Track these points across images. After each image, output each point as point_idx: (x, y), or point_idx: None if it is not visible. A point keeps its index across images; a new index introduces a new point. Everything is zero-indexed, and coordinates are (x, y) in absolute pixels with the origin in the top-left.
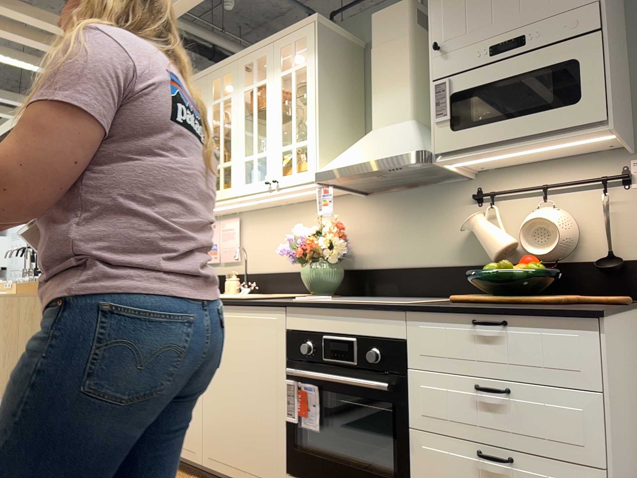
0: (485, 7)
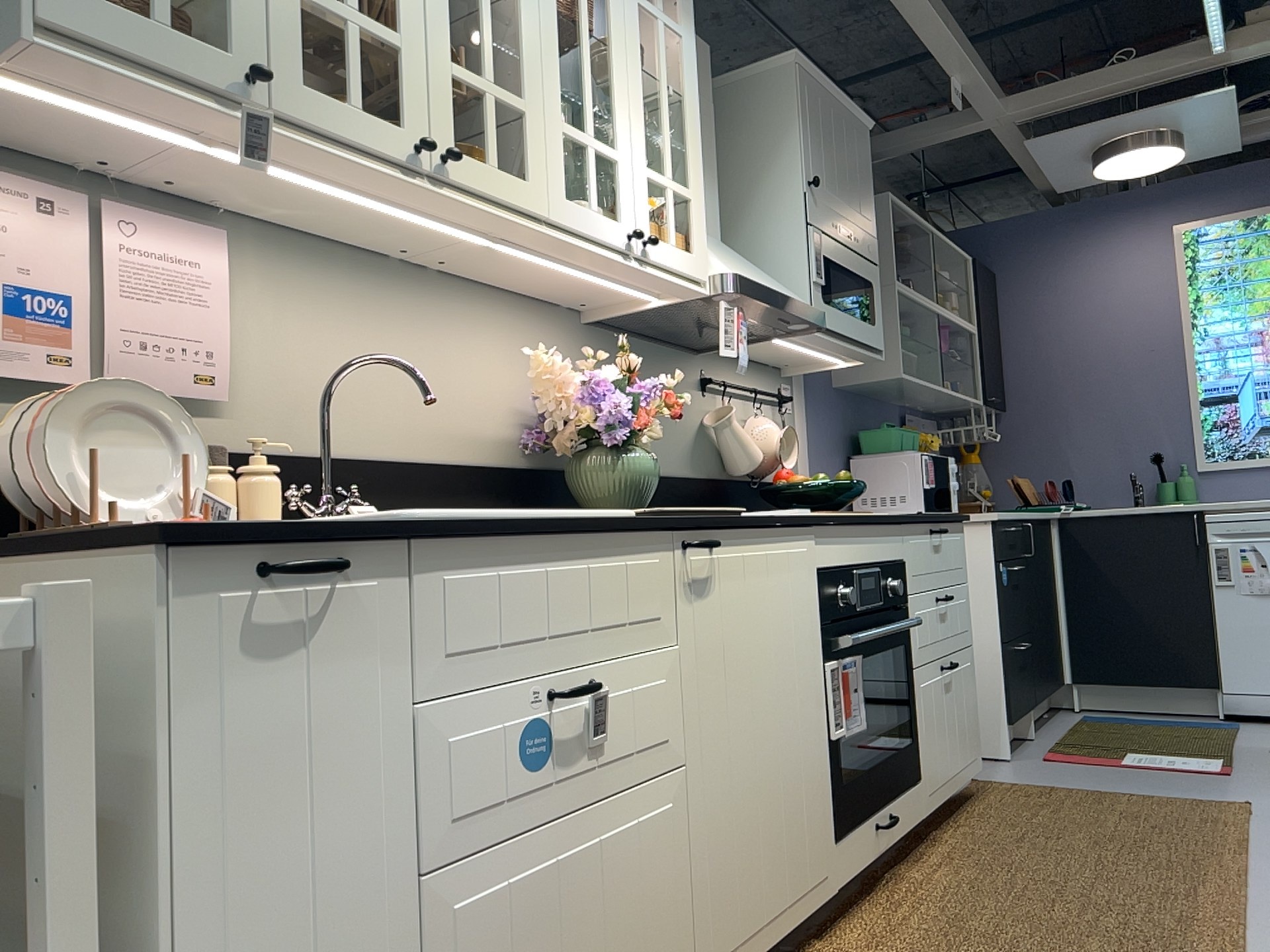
0: (836, 175)
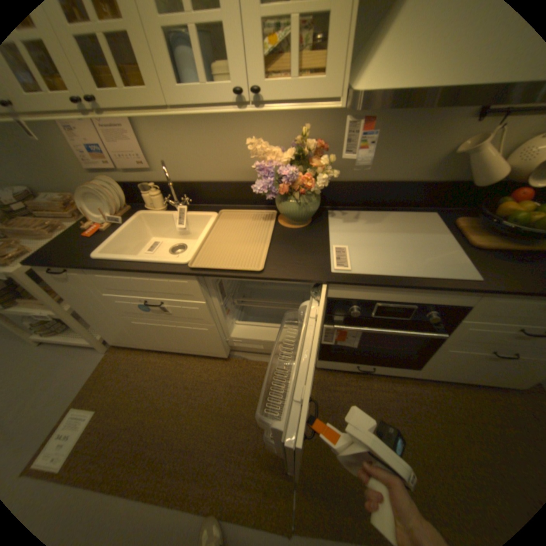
0: None
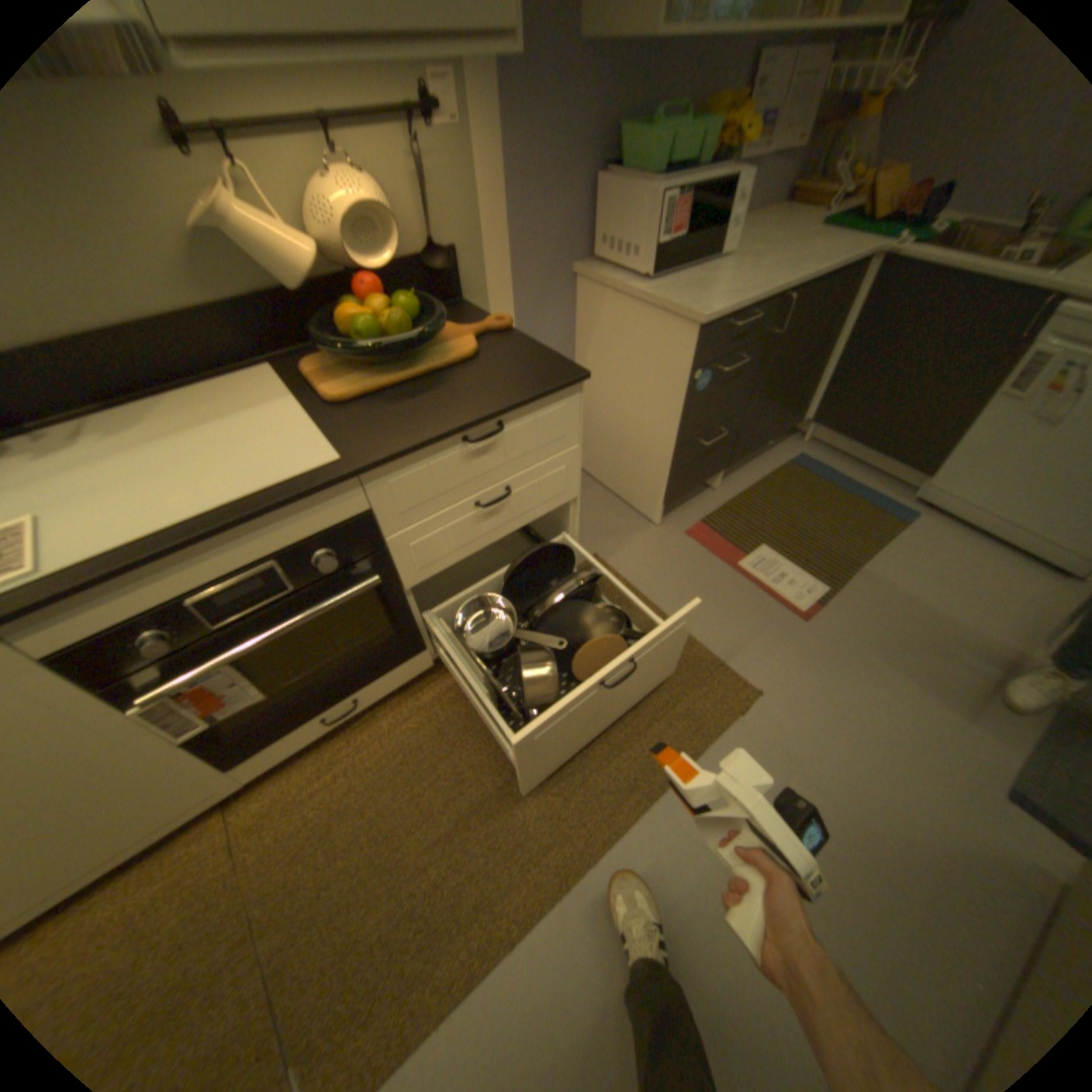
0: None
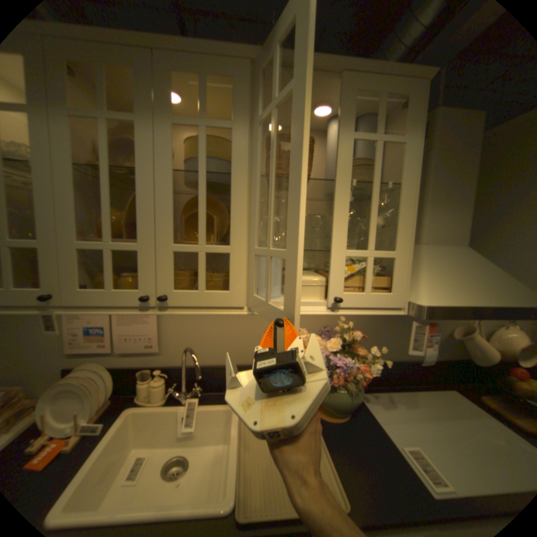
0: None
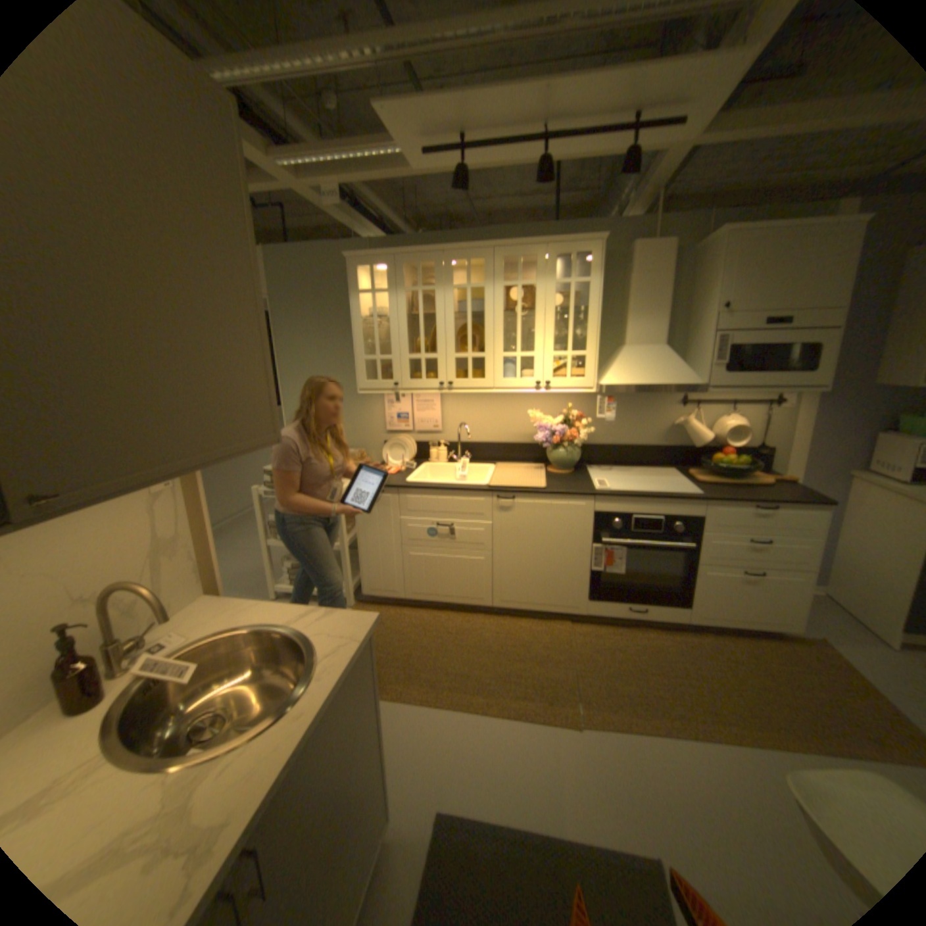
0: (772, 285)
